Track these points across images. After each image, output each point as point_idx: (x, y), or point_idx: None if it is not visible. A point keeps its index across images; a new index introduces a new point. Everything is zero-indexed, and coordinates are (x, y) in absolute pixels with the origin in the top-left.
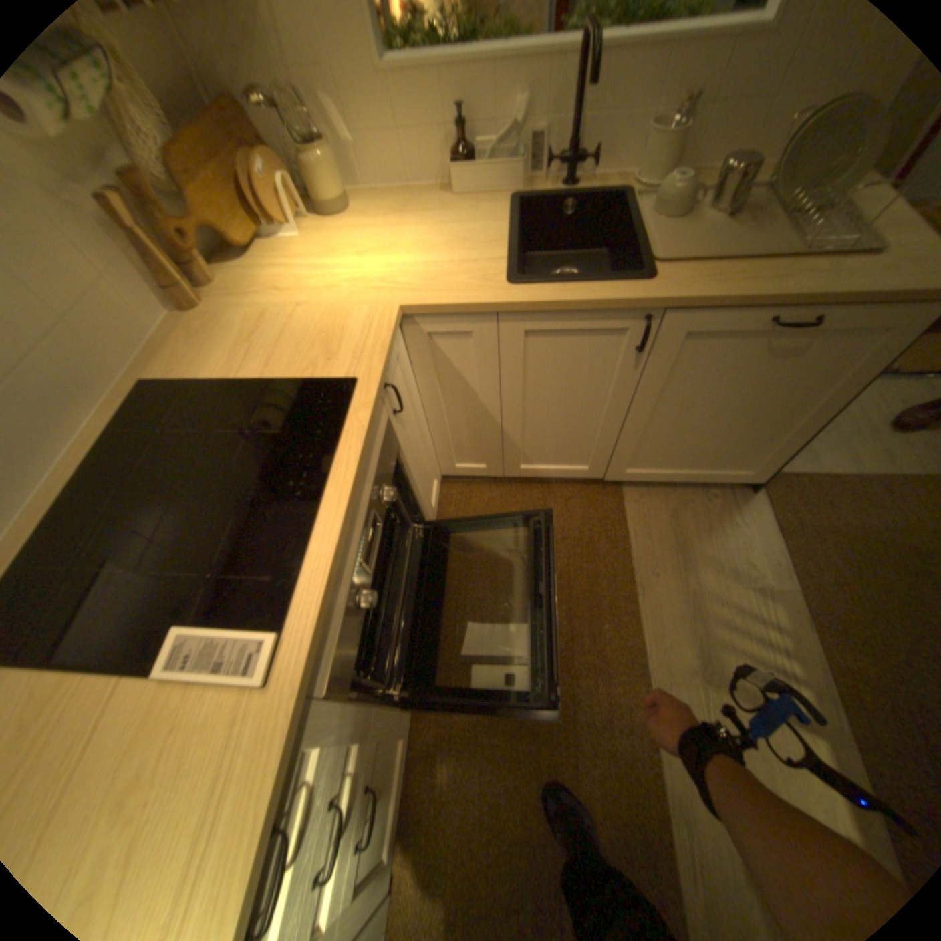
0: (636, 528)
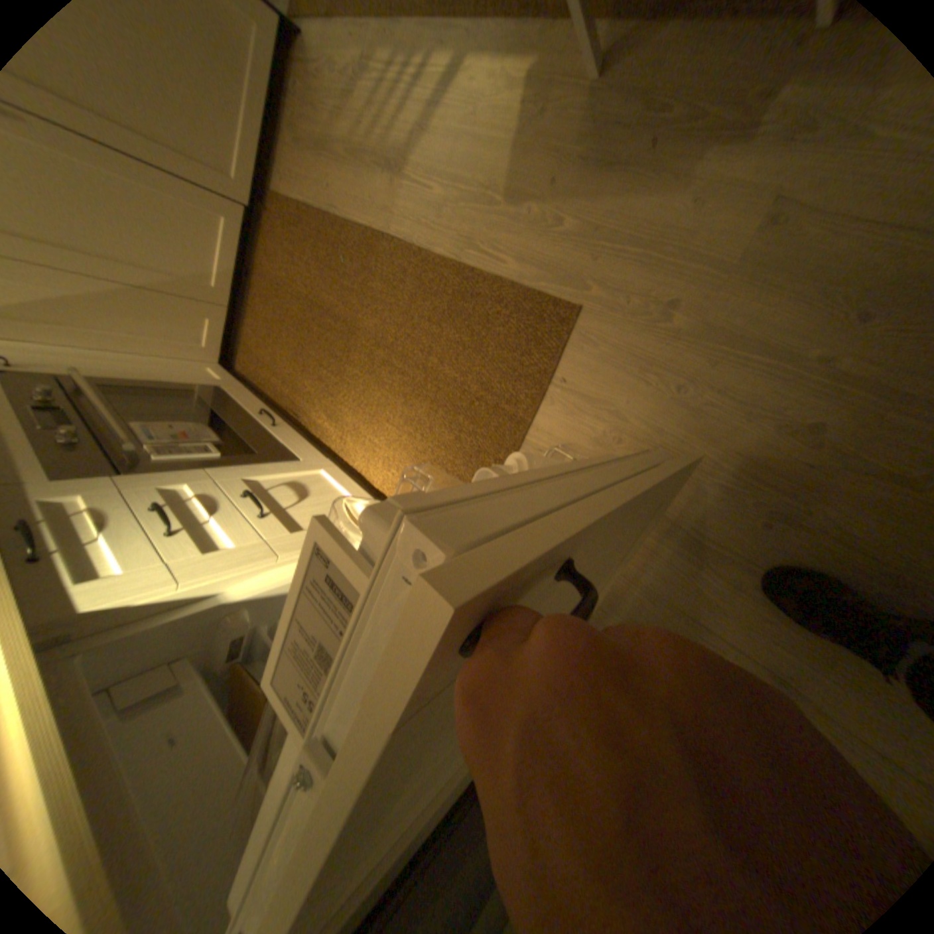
0: (297, 189)
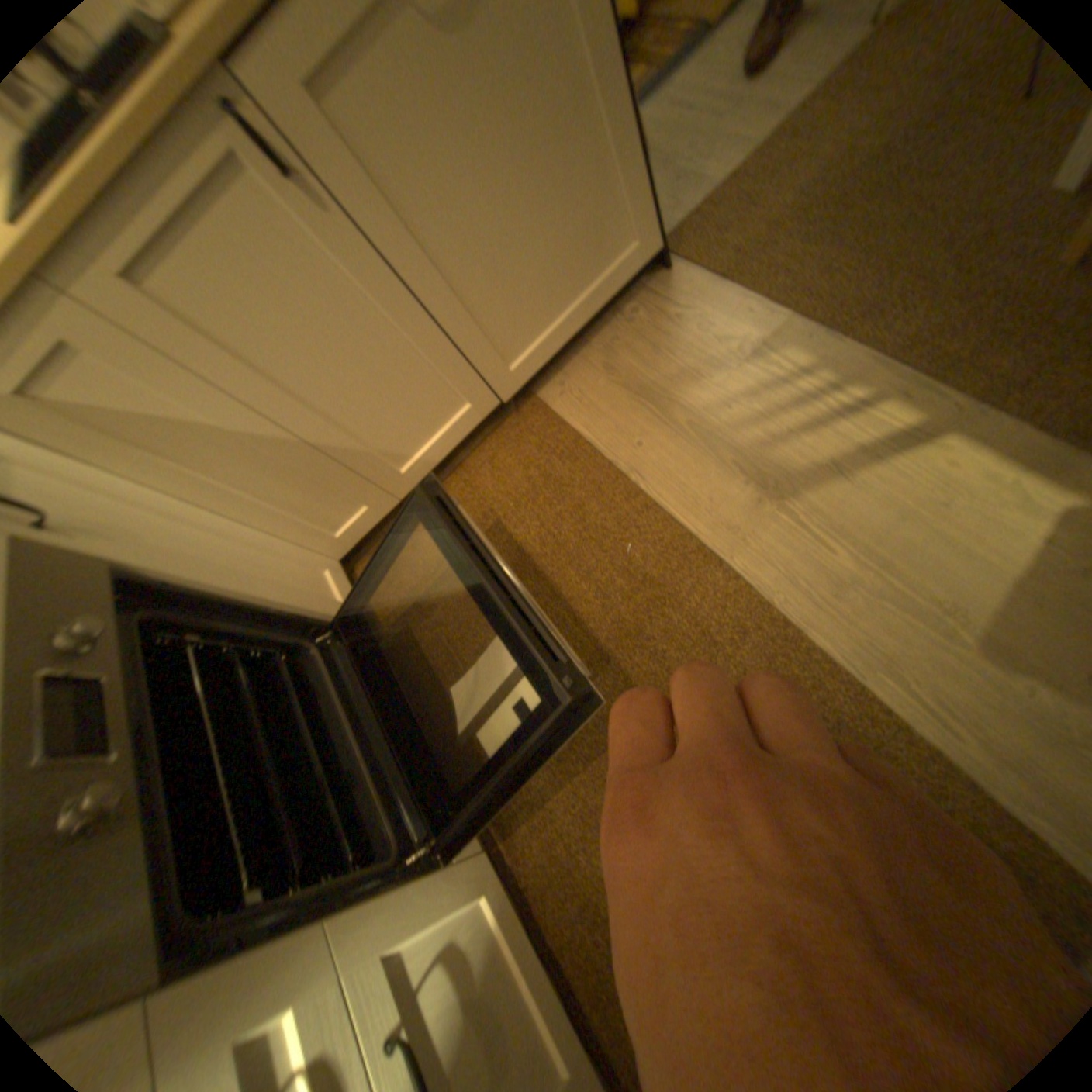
0: (583, 421)
